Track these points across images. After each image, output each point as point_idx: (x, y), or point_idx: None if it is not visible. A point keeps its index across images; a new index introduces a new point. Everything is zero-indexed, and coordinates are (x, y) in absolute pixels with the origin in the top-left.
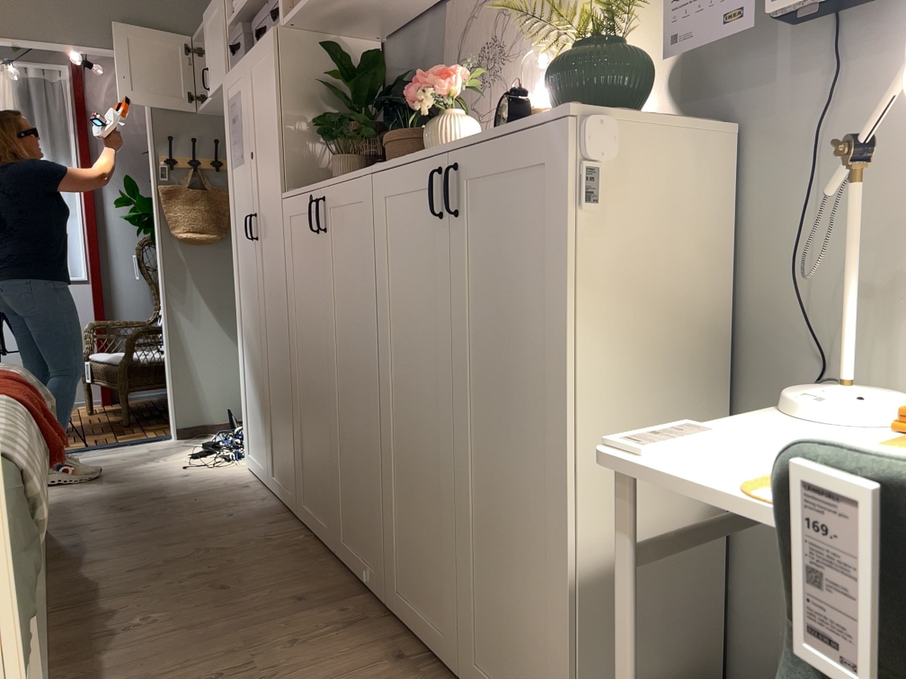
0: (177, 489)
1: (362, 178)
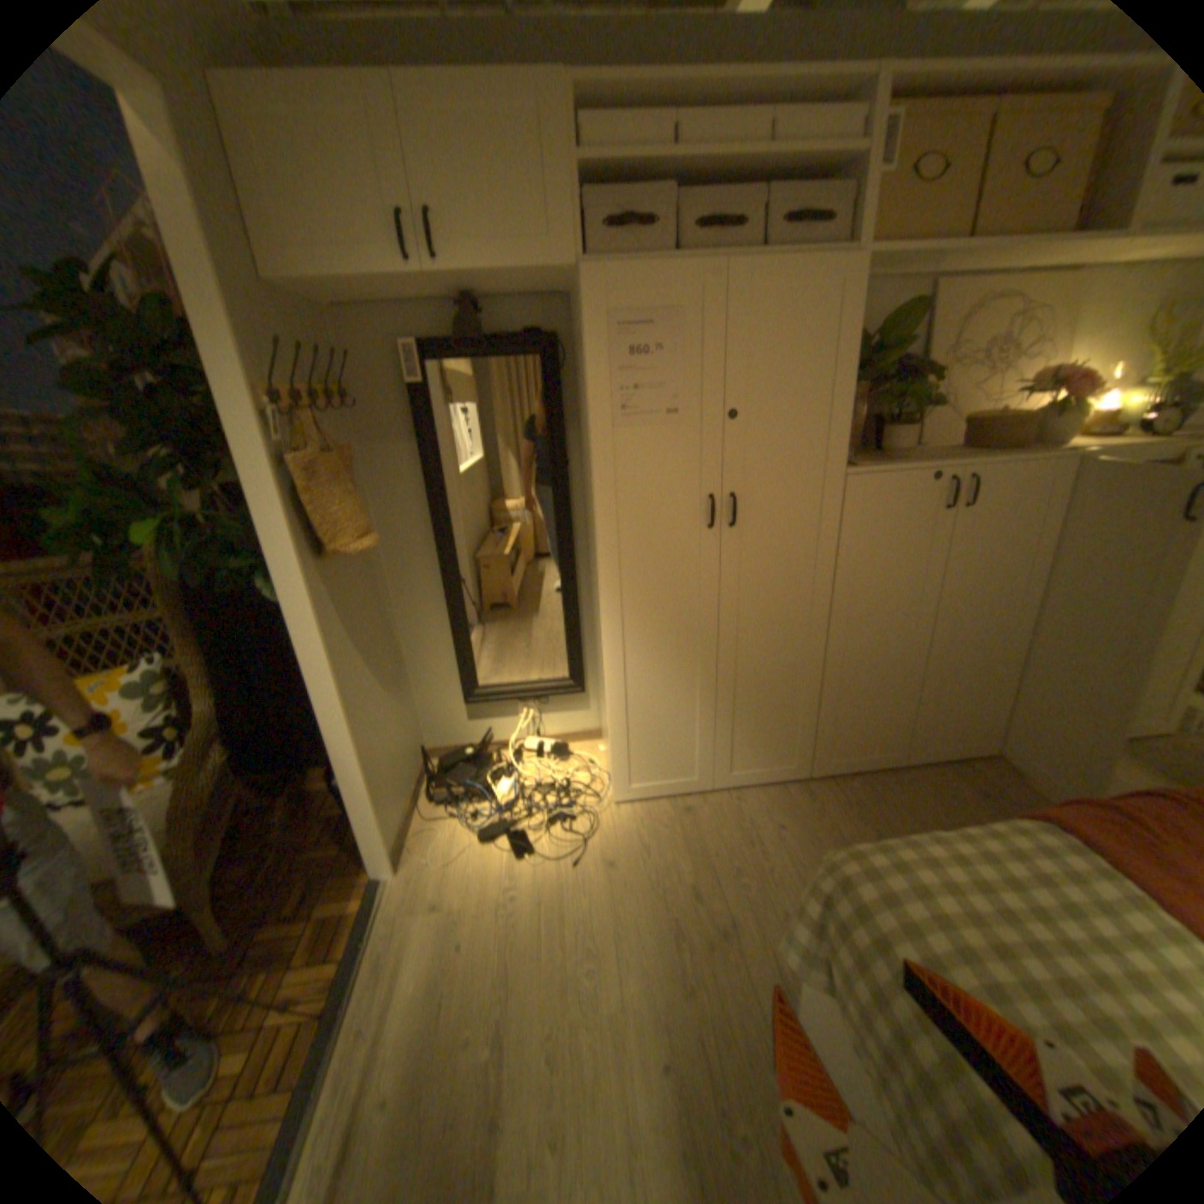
0: (666, 875)
1: (1065, 461)
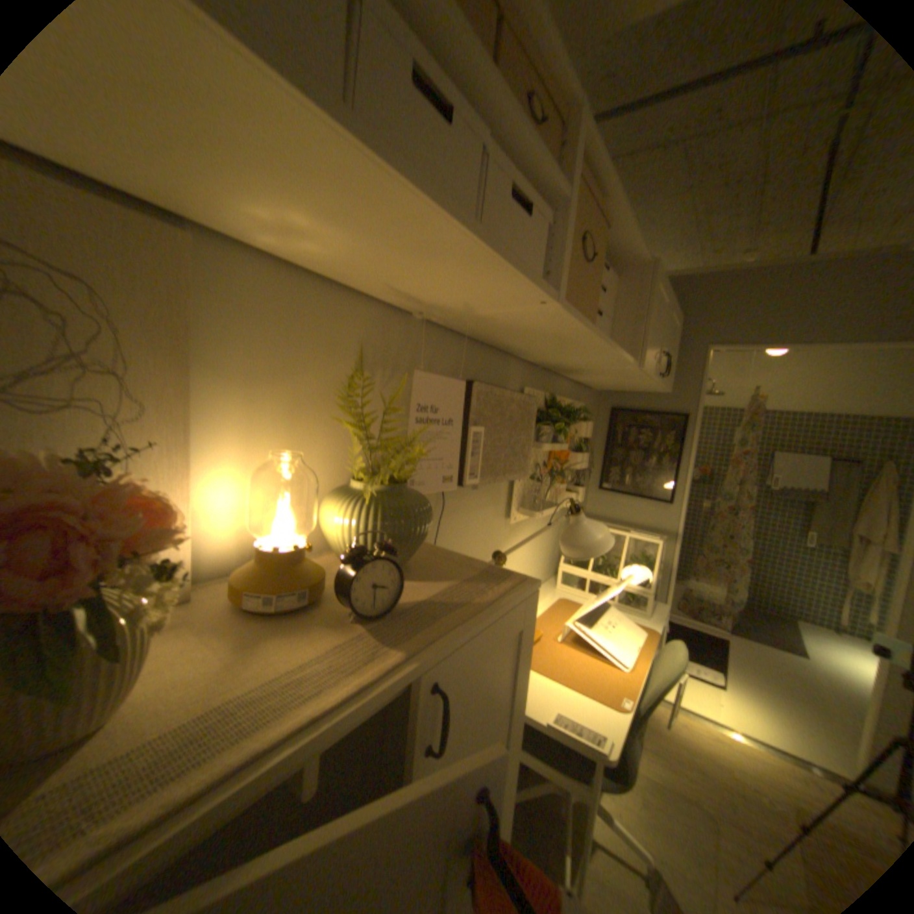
0: None
1: None
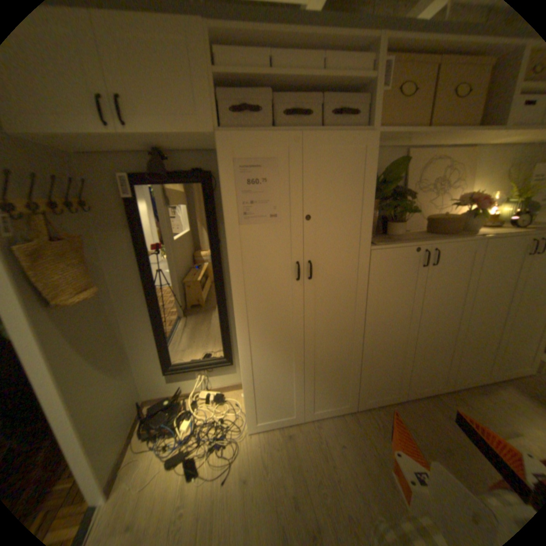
0: (276, 488)
1: (480, 241)
